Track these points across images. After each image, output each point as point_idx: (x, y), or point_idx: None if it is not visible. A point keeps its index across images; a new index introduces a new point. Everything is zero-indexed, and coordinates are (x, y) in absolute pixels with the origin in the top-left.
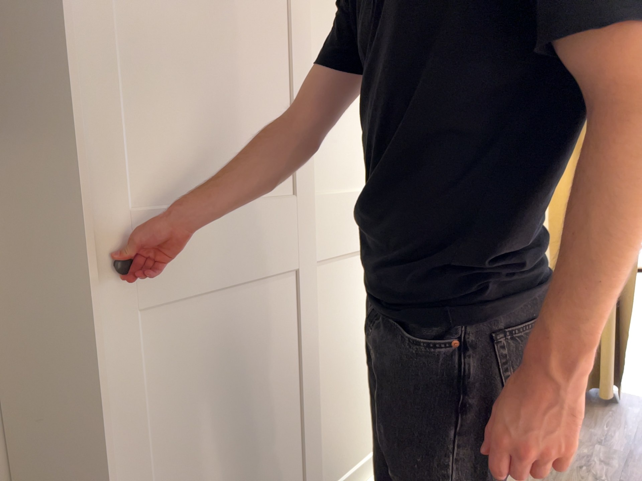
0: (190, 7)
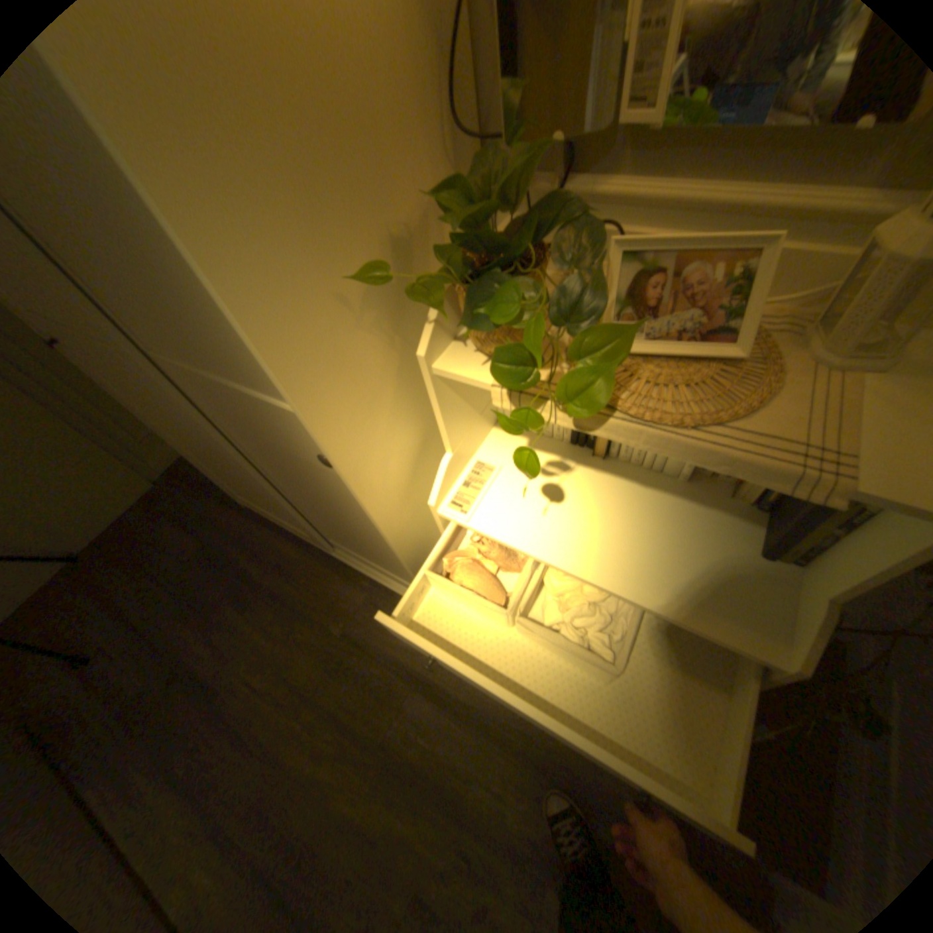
0: None
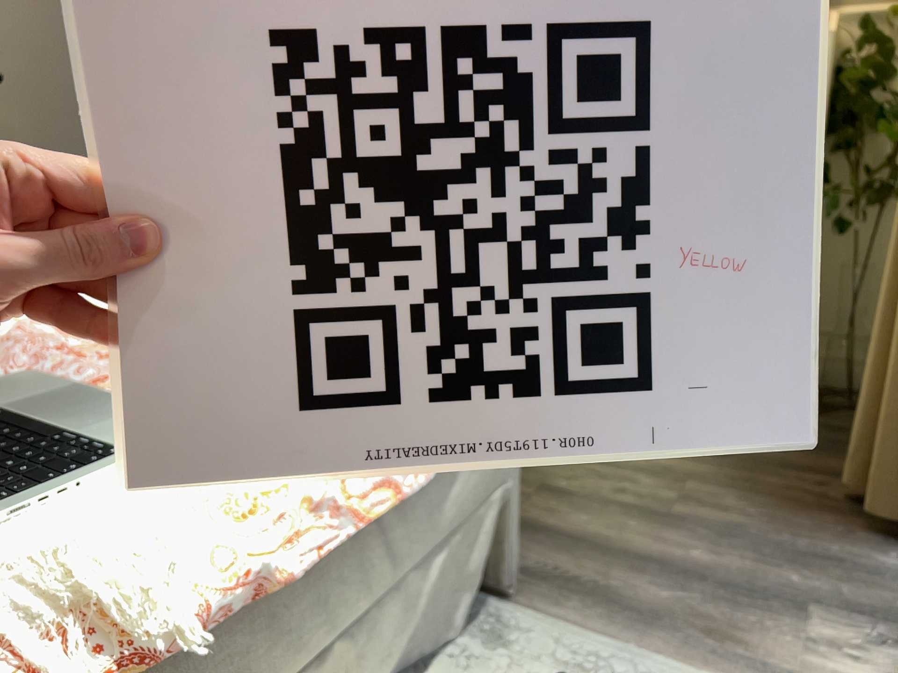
0: None
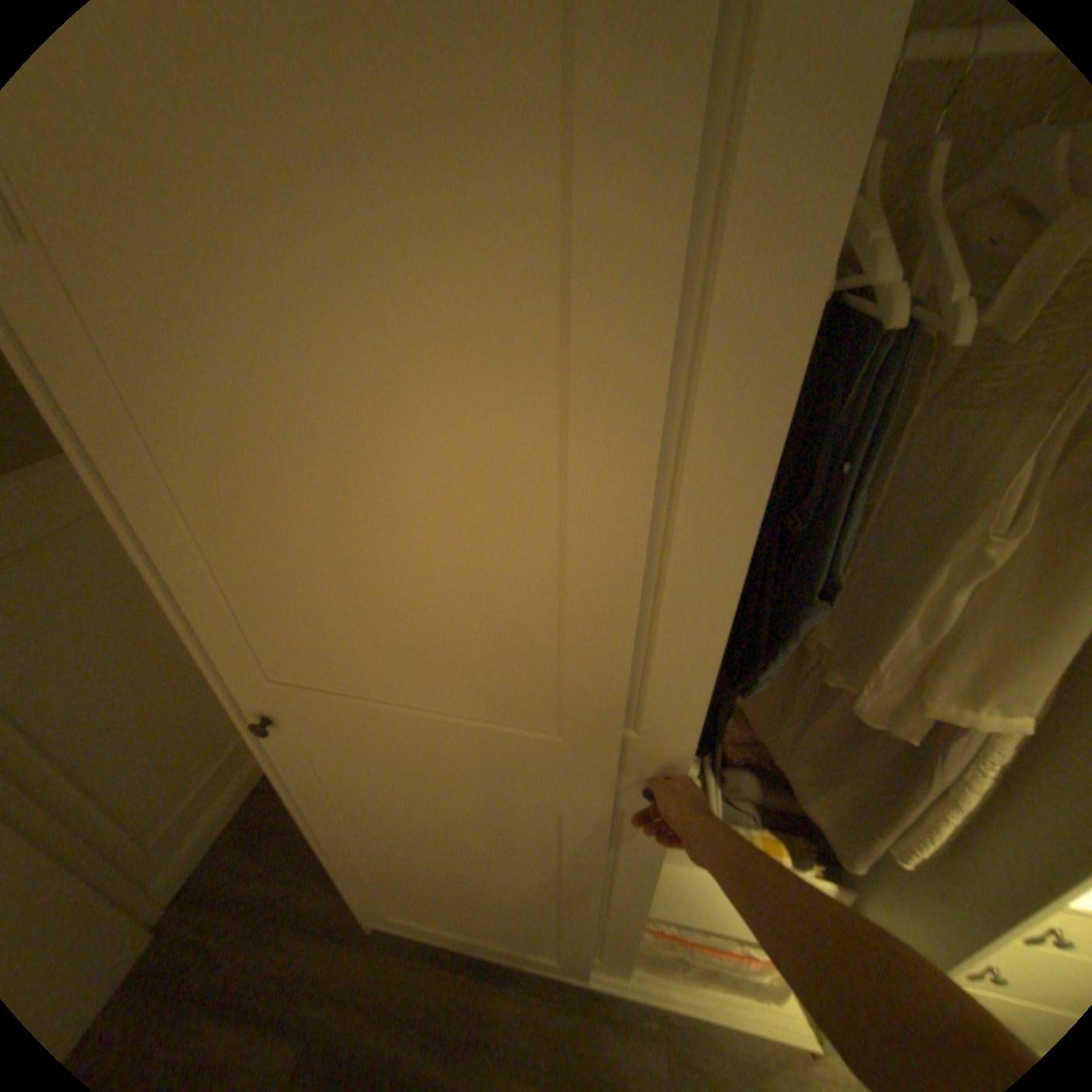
0: (239, 420)
